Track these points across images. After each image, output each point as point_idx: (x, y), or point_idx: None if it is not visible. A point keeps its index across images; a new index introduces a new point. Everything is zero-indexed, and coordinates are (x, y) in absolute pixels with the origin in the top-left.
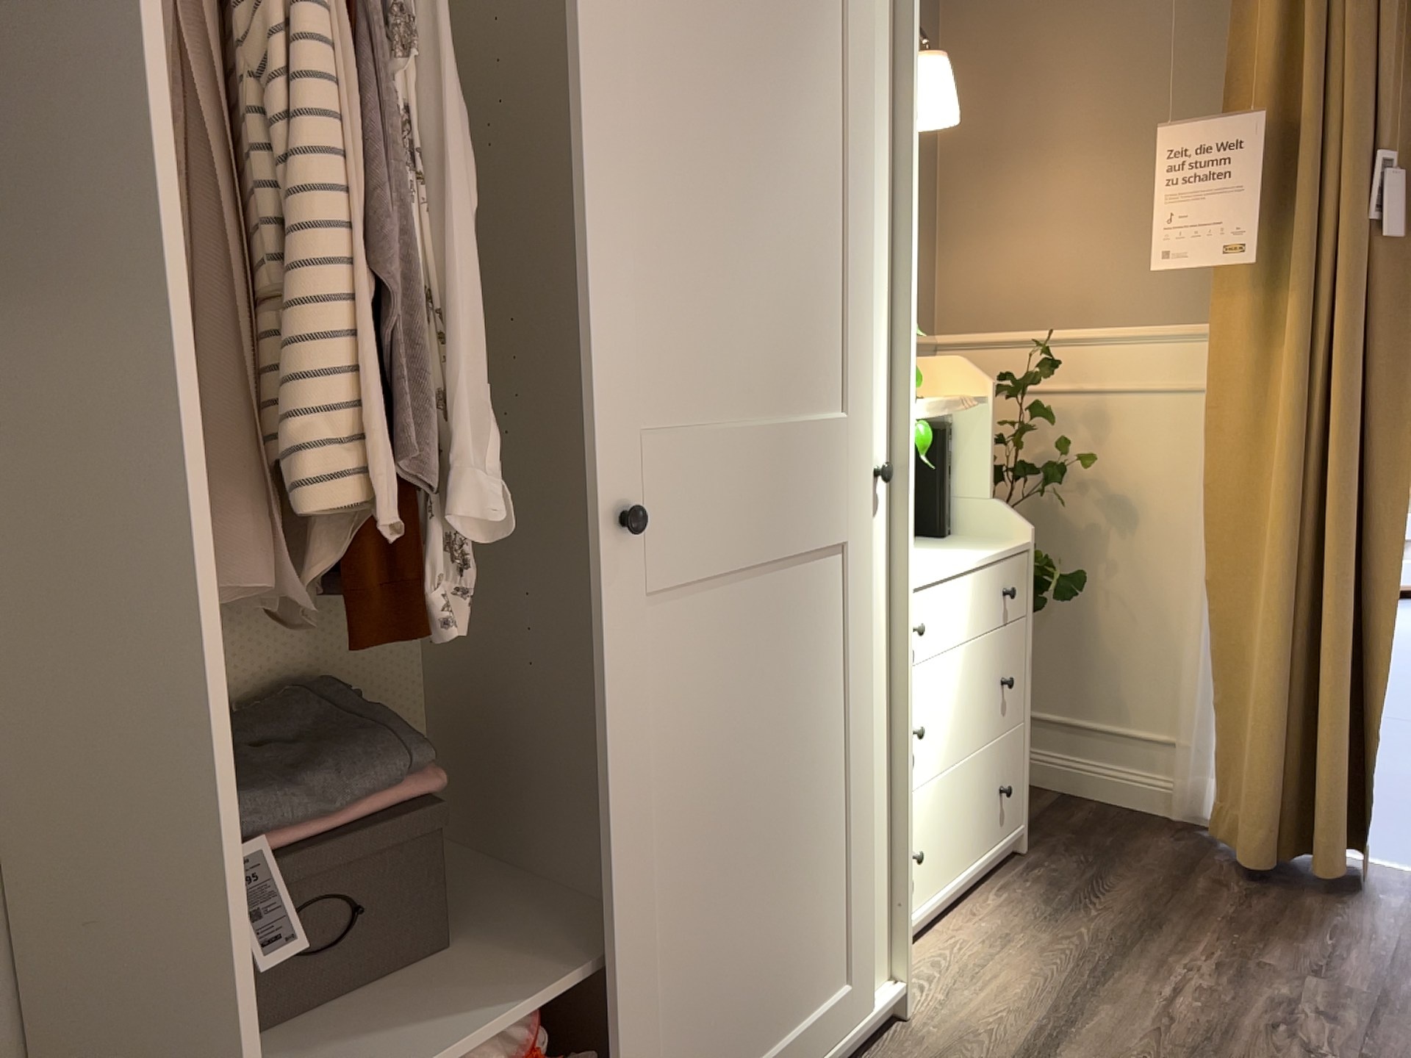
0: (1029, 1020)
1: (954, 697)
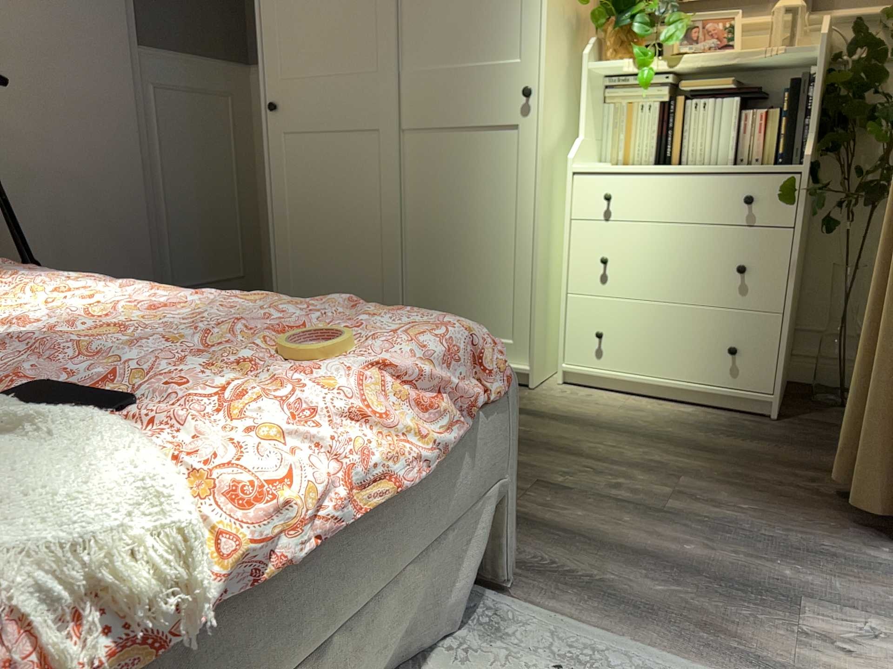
0: (550, 412)
1: (660, 256)
